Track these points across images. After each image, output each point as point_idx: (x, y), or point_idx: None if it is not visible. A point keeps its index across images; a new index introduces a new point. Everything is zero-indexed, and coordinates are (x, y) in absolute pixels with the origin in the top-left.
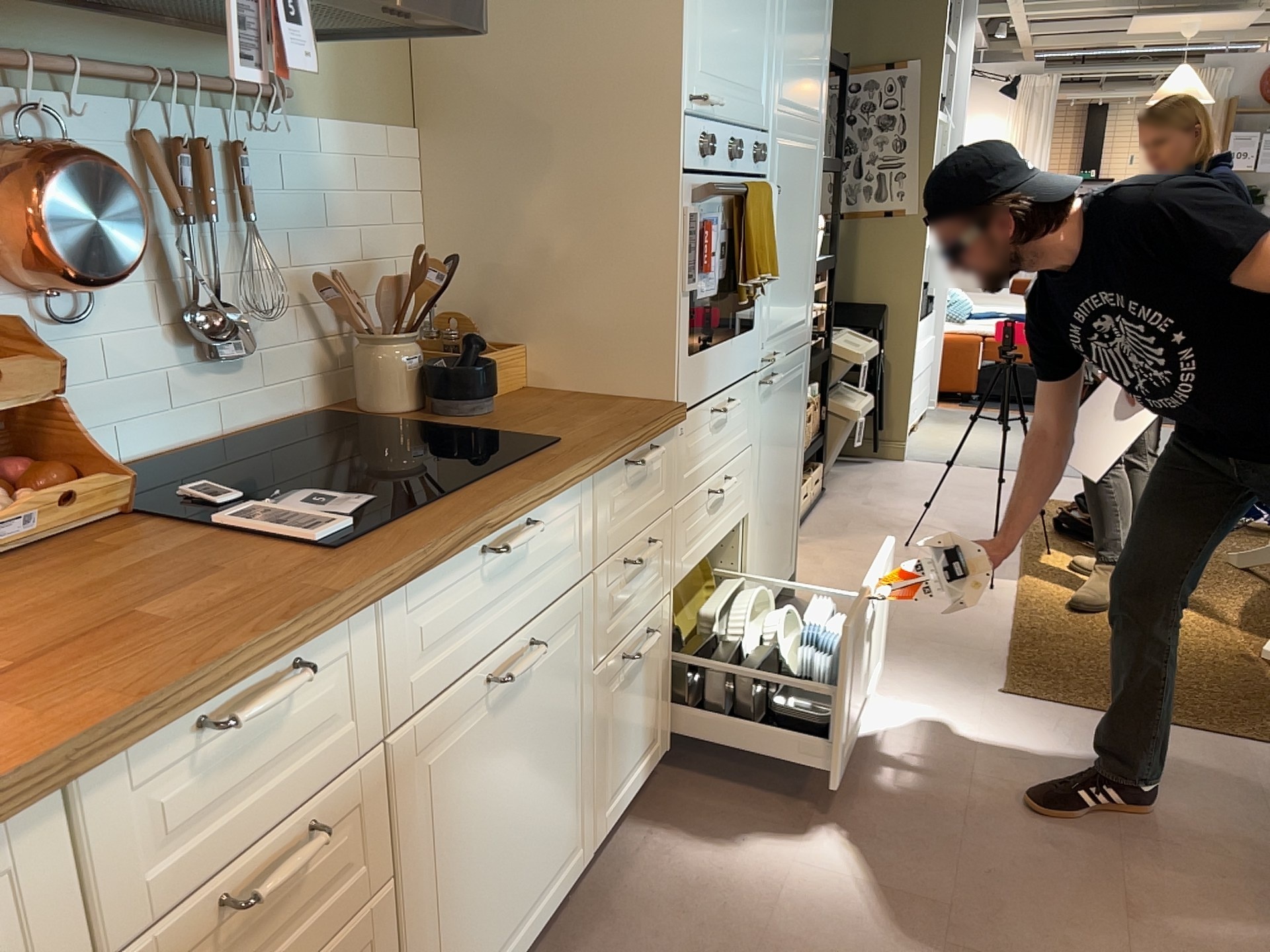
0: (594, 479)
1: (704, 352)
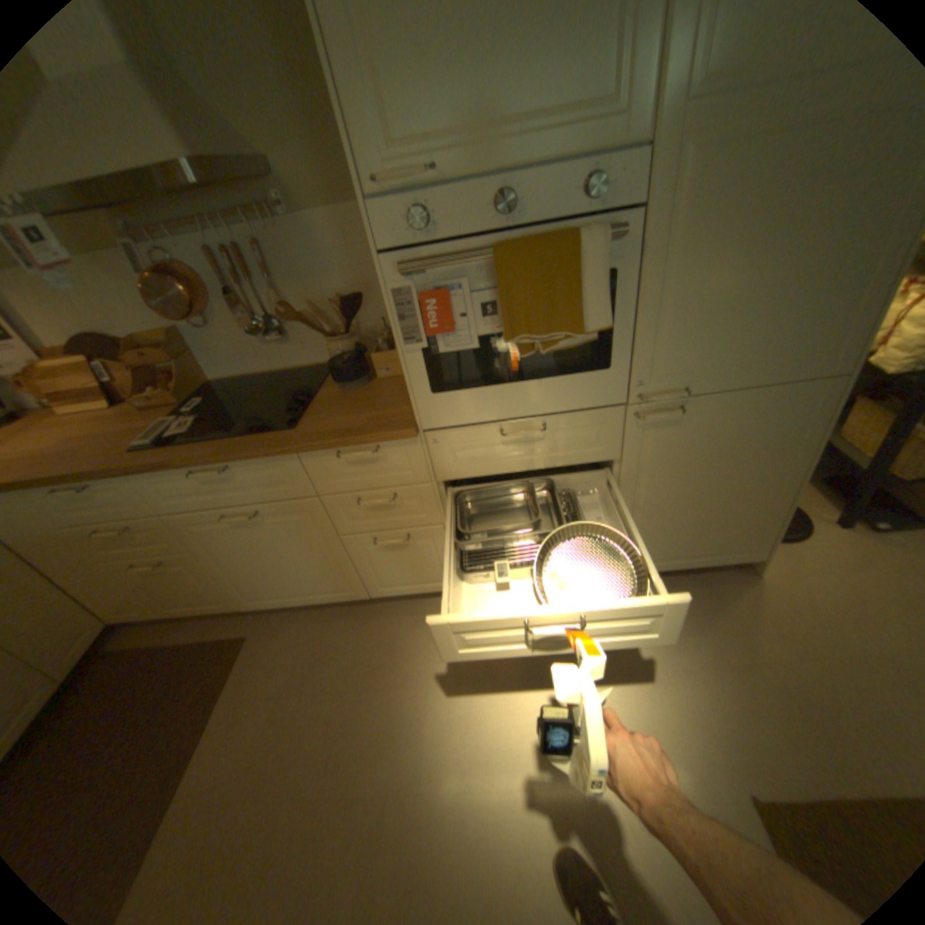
0: (298, 456)
1: (468, 391)
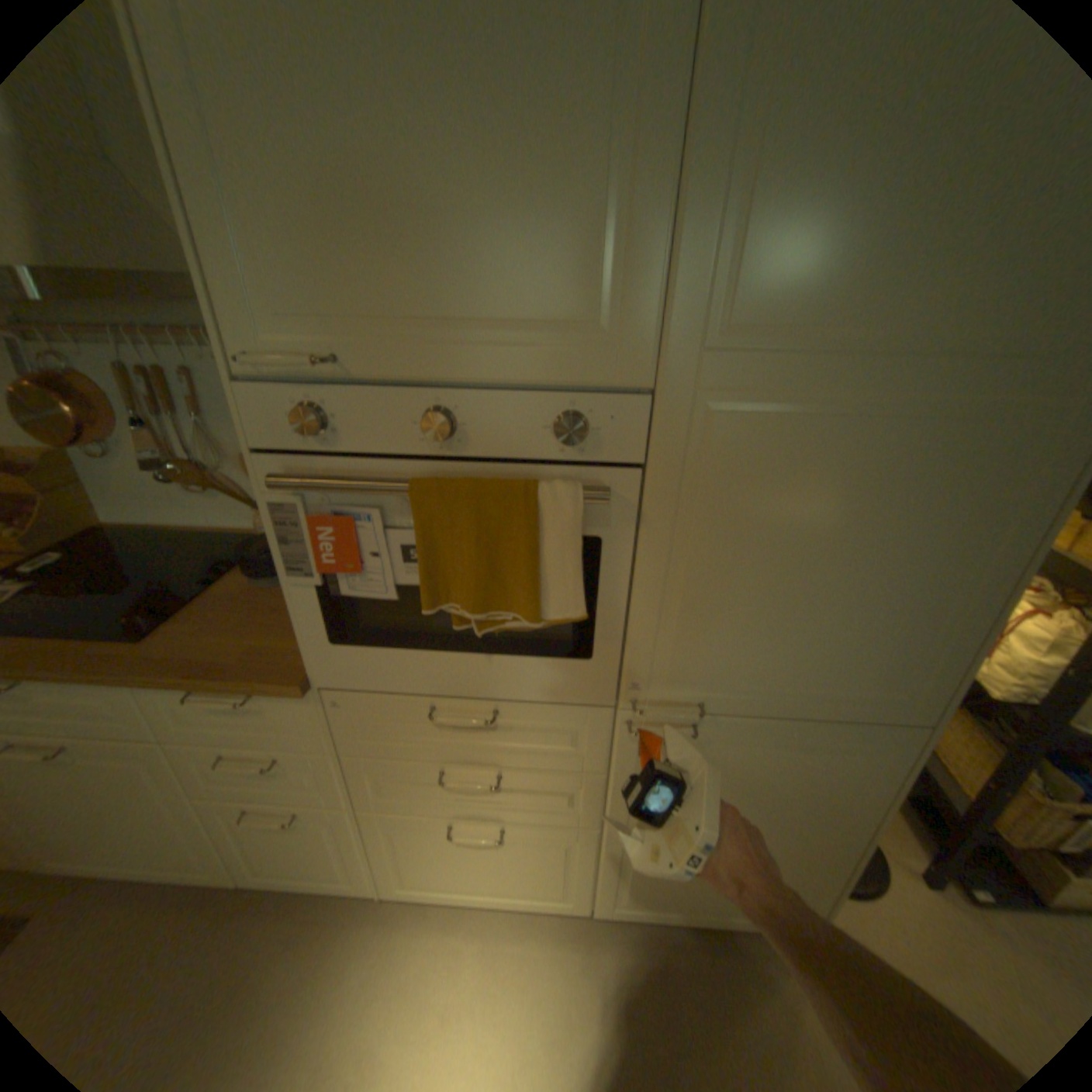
0: (127, 689)
1: (384, 651)
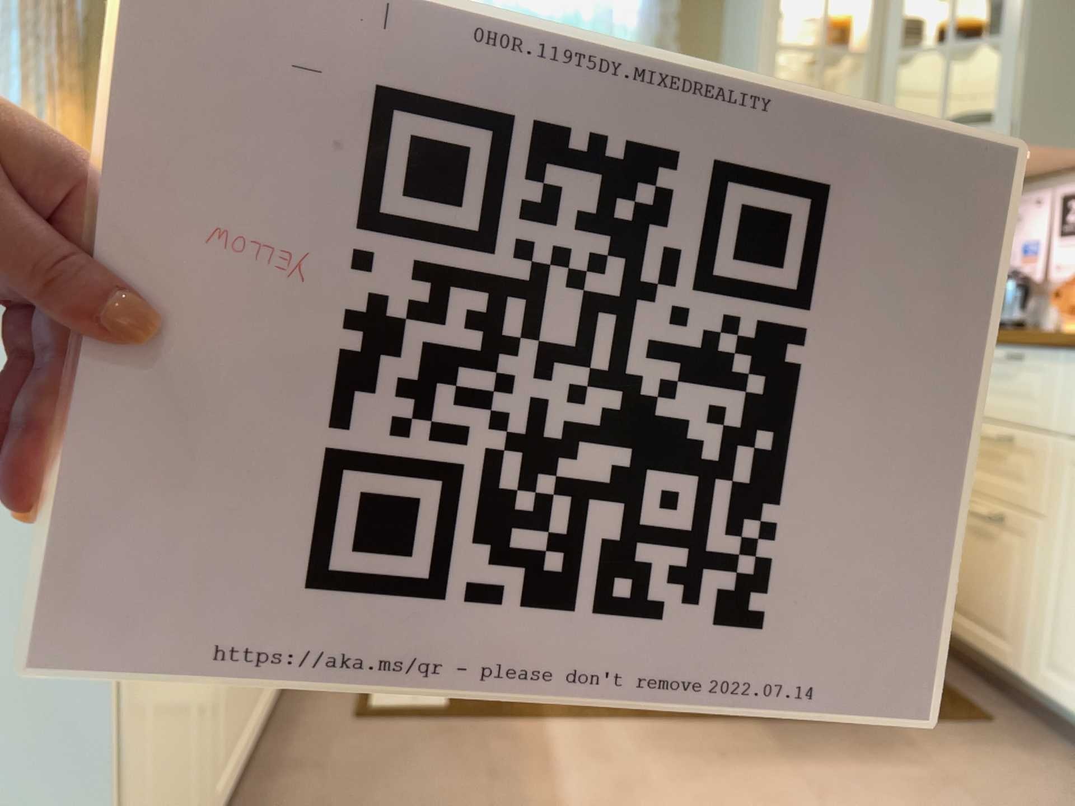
0: None
1: None
